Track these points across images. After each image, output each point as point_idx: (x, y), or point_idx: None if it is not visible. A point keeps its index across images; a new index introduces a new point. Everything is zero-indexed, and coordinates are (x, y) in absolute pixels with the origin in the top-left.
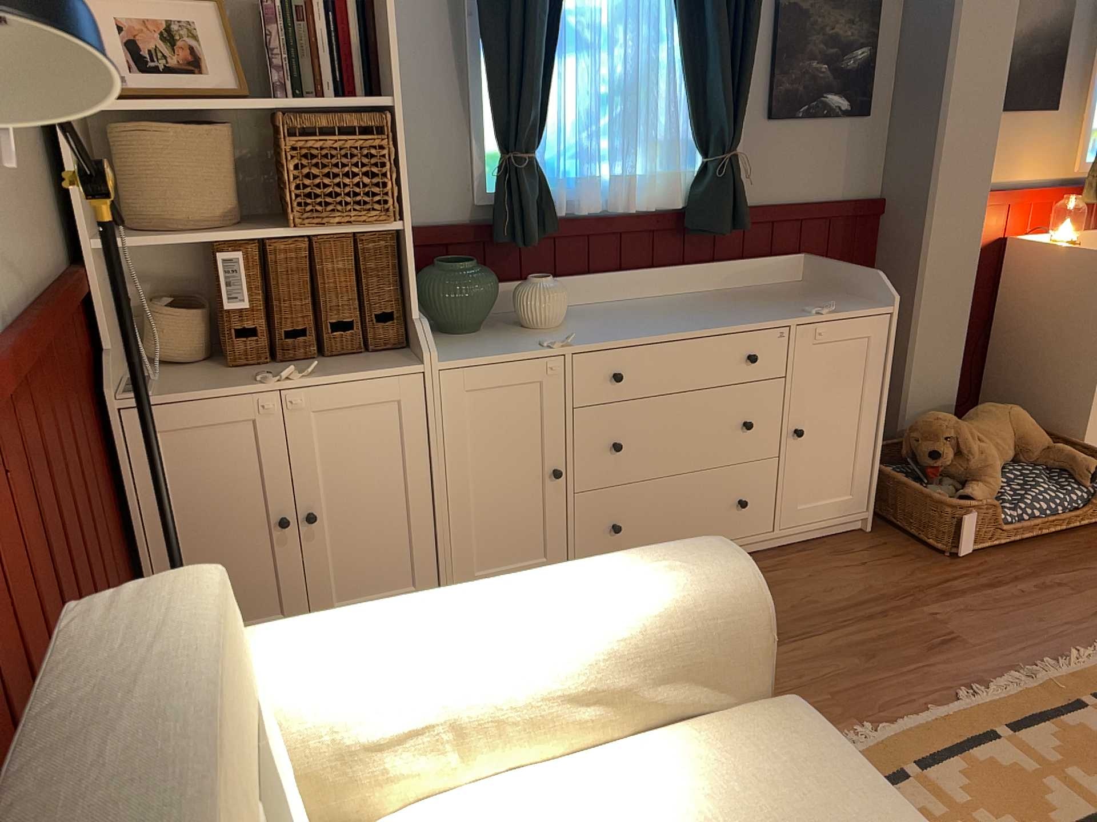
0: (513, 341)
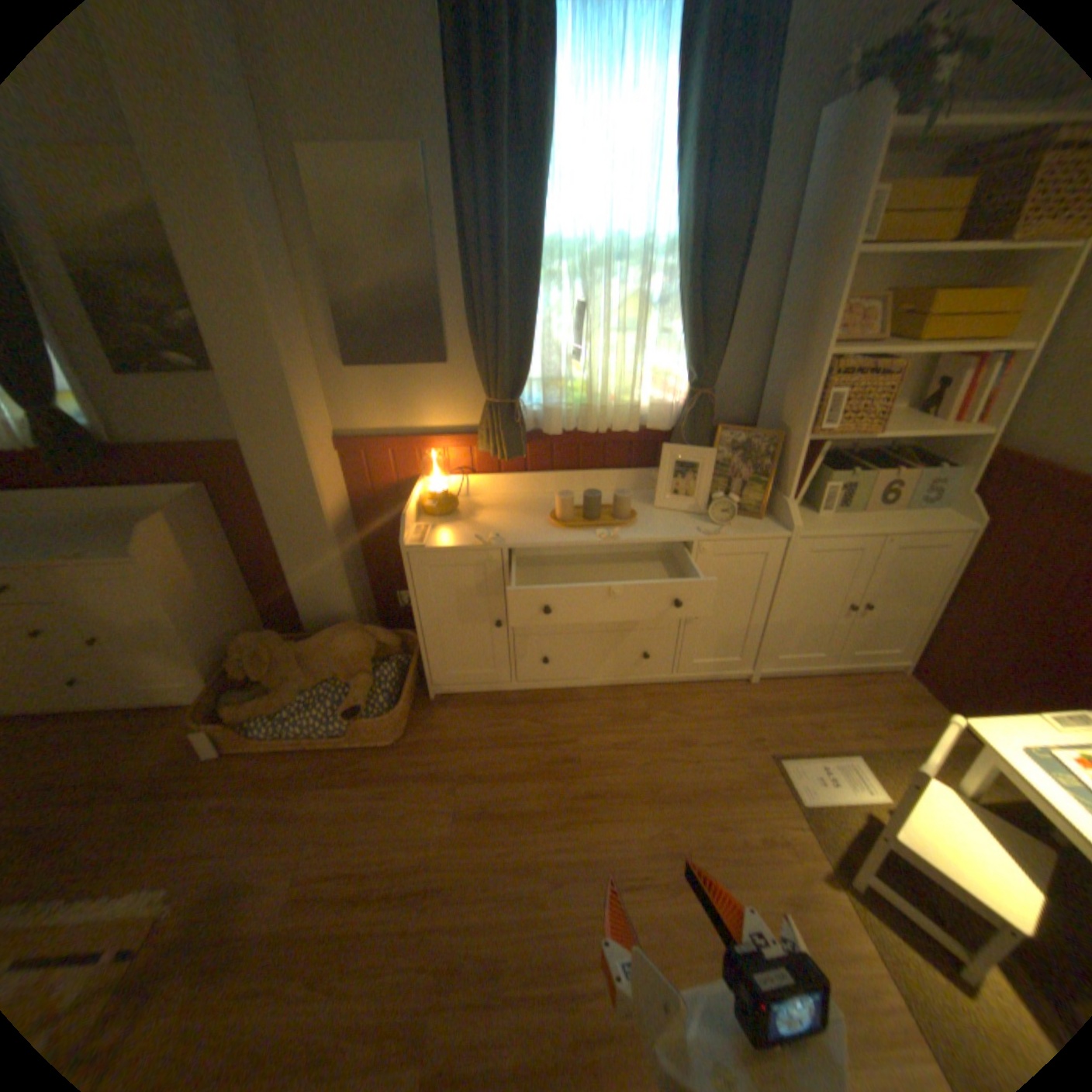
0: None
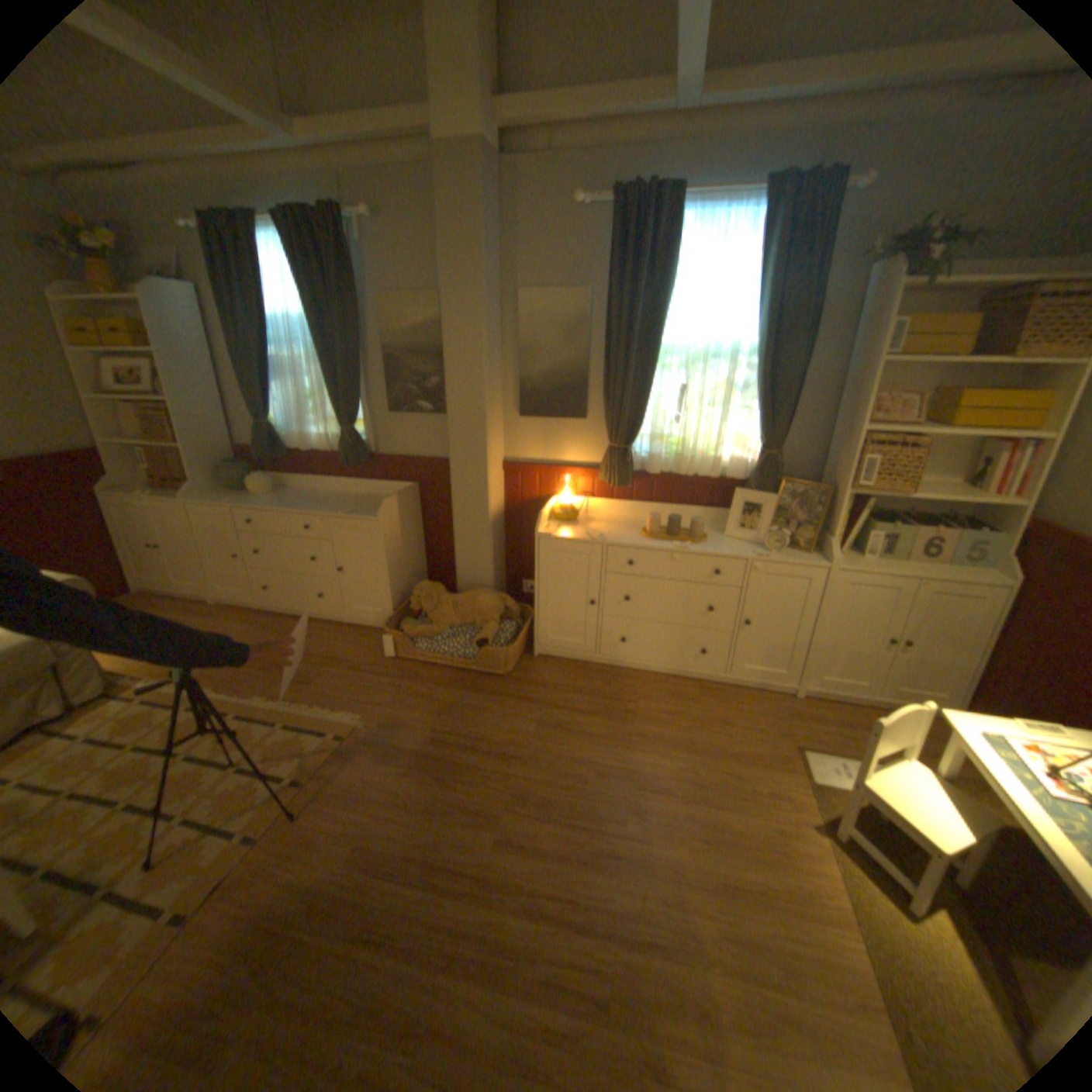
0: (225, 500)
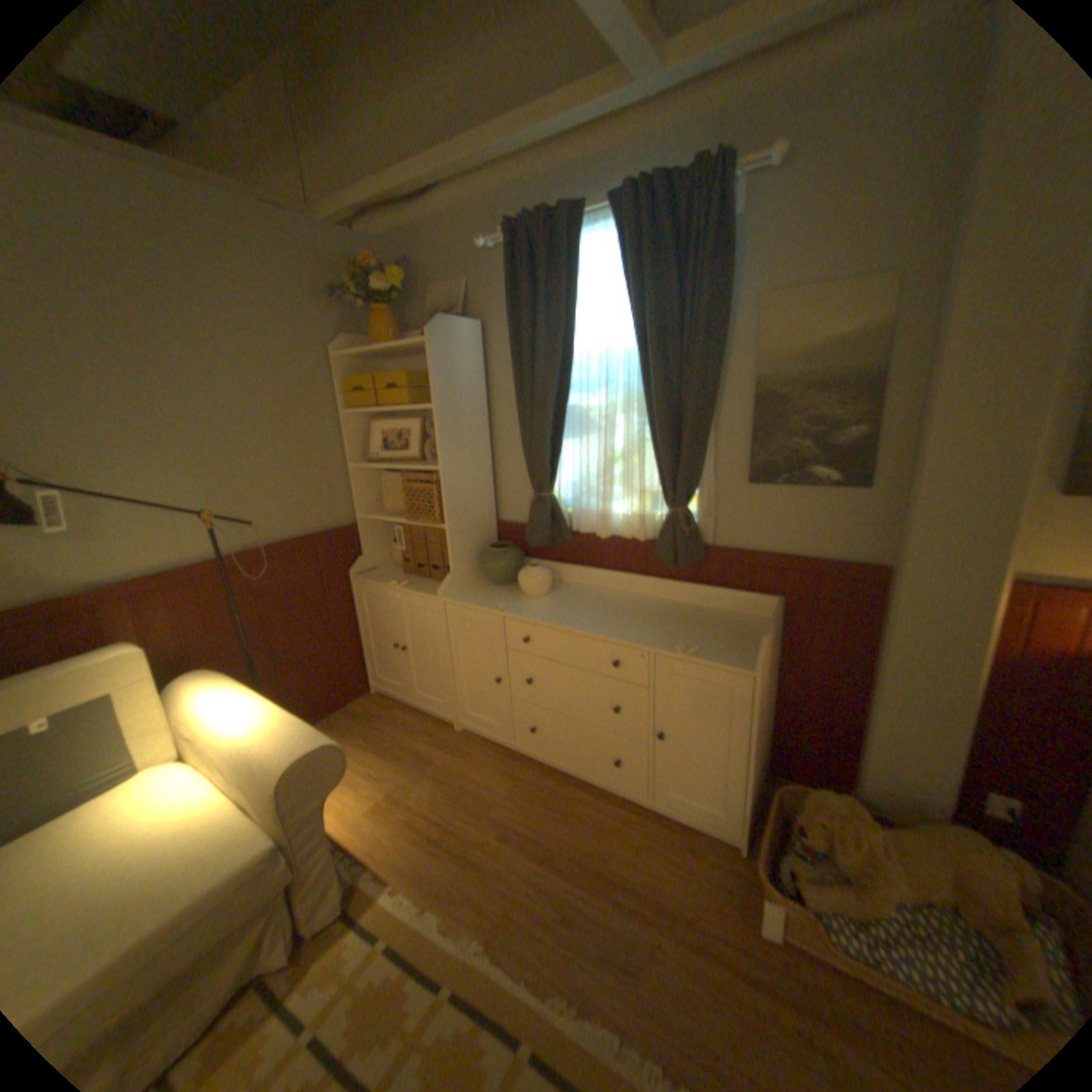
0: (495, 599)
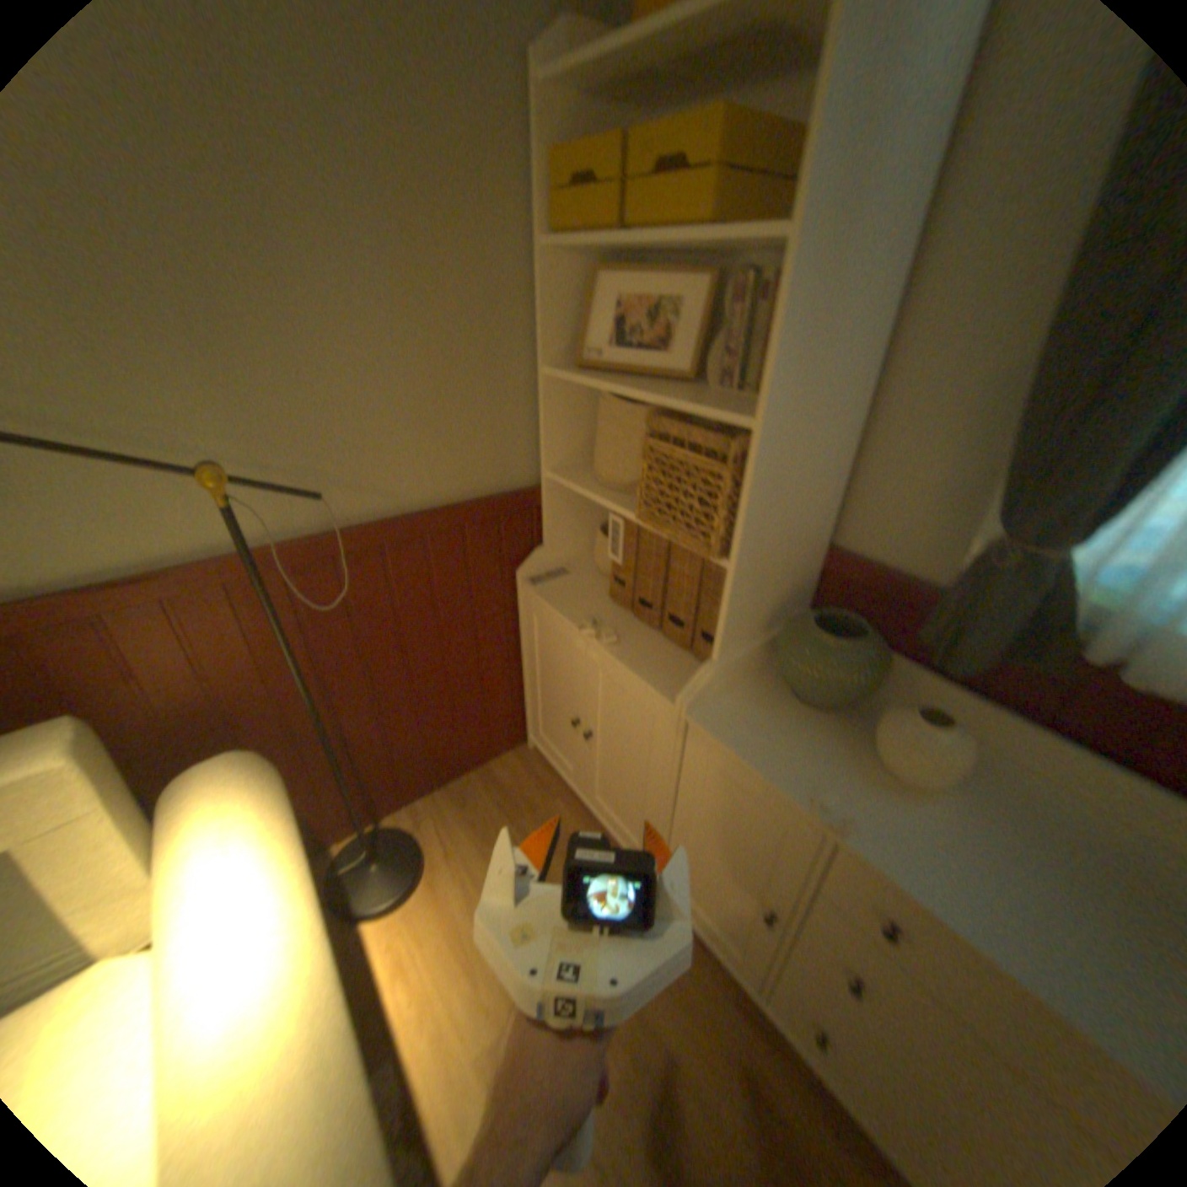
0: (813, 762)
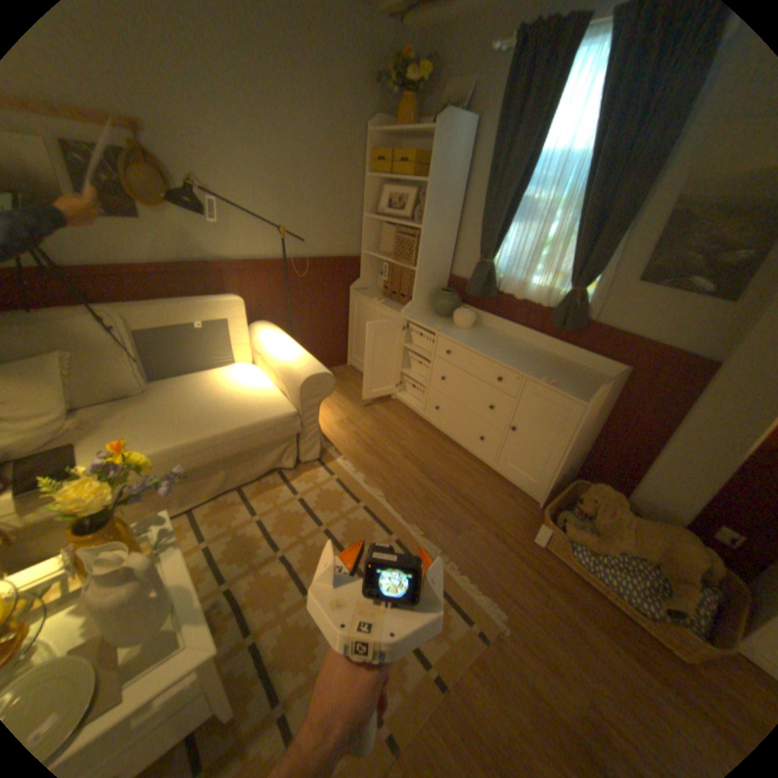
0: (435, 324)
